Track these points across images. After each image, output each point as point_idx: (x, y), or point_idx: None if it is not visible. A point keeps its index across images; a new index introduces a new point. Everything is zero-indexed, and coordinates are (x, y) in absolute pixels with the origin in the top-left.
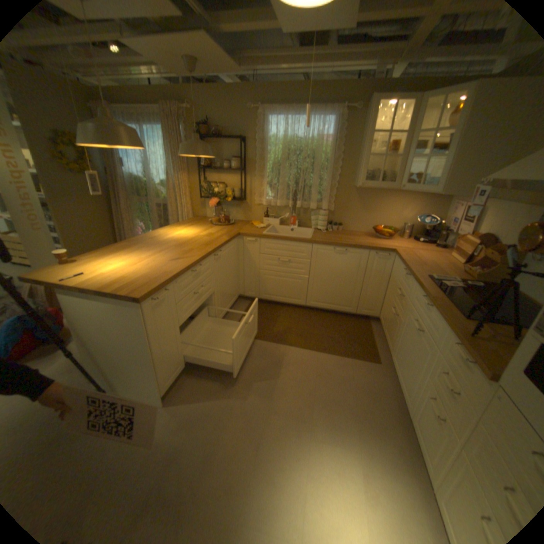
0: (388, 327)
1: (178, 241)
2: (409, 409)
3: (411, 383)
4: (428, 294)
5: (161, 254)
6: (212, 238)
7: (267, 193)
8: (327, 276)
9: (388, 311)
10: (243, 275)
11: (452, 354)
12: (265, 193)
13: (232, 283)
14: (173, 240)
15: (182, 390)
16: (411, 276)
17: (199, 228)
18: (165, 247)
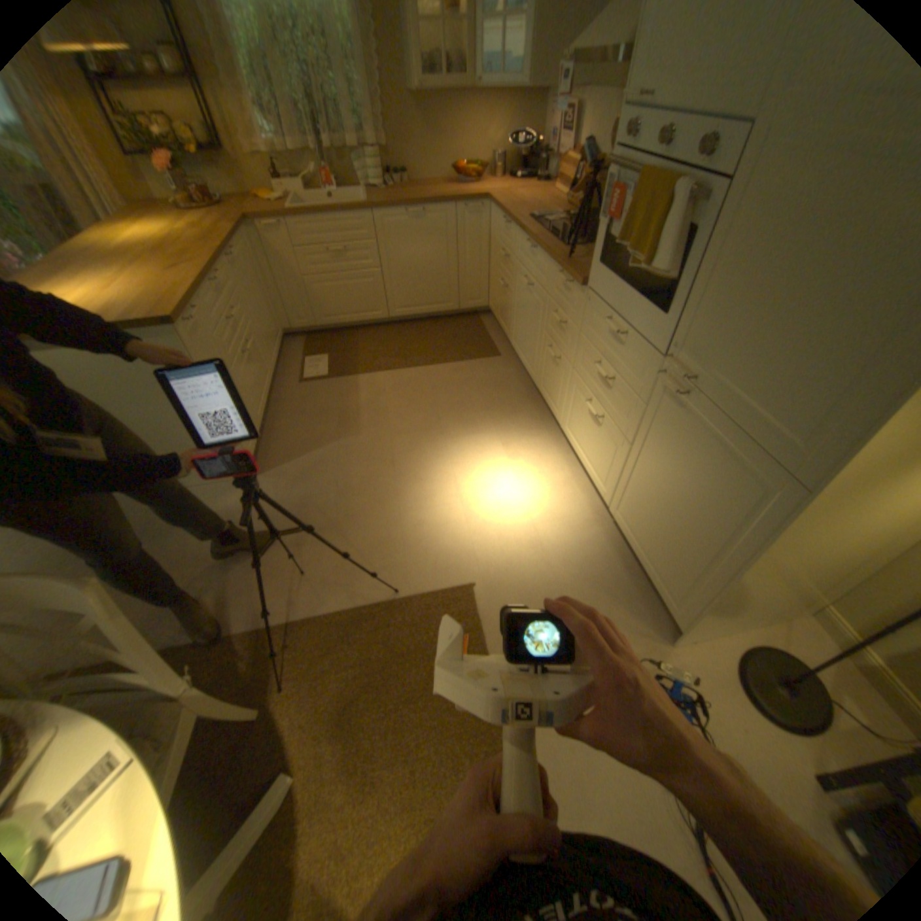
0: (499, 311)
1: (143, 244)
2: (533, 380)
3: (530, 352)
4: (529, 236)
5: (136, 266)
6: (202, 229)
7: (260, 127)
8: (406, 262)
9: (495, 292)
10: (277, 295)
11: (556, 290)
12: (255, 127)
13: (266, 309)
14: (133, 245)
15: (270, 454)
16: (510, 225)
17: (160, 219)
18: (129, 256)
